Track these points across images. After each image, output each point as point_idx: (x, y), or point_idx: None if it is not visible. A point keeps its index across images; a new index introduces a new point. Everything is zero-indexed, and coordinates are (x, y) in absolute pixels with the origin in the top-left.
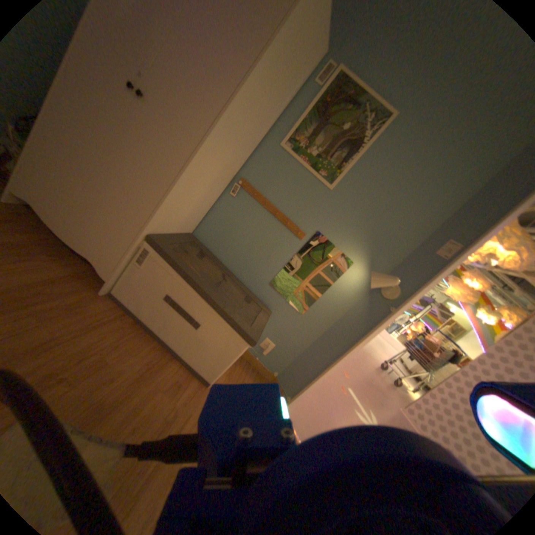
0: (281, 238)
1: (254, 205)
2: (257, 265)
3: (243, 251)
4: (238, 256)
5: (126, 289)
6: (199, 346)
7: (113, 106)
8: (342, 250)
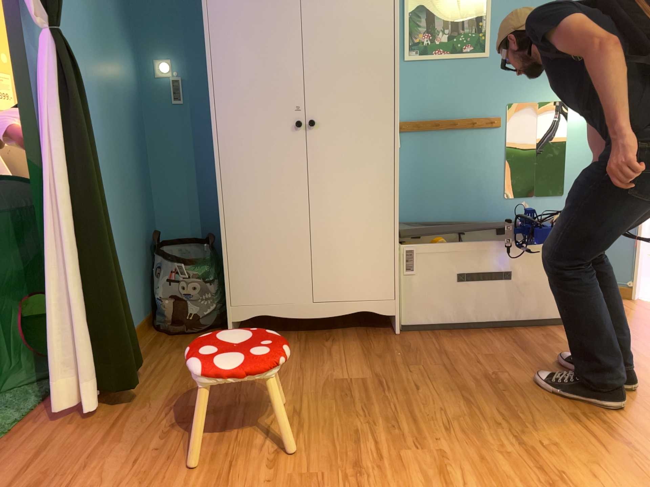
0: (478, 142)
1: (424, 135)
2: (477, 189)
3: (450, 190)
4: (450, 199)
5: (410, 308)
6: (522, 294)
7: (287, 152)
8: (547, 99)
